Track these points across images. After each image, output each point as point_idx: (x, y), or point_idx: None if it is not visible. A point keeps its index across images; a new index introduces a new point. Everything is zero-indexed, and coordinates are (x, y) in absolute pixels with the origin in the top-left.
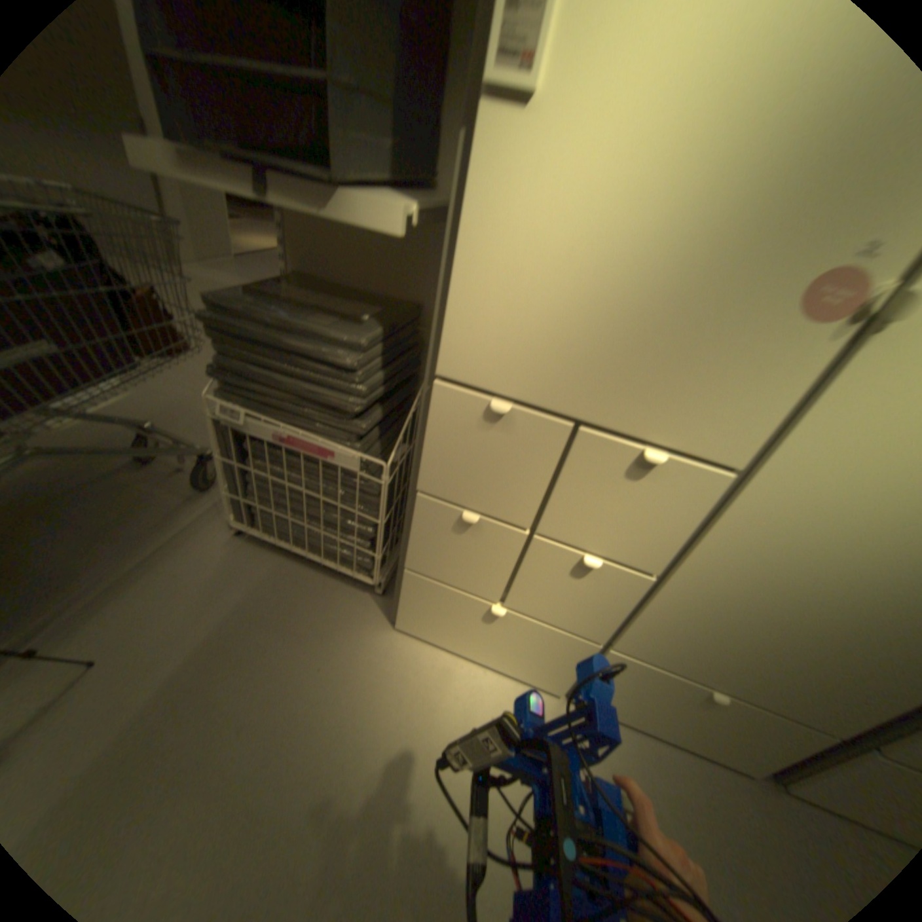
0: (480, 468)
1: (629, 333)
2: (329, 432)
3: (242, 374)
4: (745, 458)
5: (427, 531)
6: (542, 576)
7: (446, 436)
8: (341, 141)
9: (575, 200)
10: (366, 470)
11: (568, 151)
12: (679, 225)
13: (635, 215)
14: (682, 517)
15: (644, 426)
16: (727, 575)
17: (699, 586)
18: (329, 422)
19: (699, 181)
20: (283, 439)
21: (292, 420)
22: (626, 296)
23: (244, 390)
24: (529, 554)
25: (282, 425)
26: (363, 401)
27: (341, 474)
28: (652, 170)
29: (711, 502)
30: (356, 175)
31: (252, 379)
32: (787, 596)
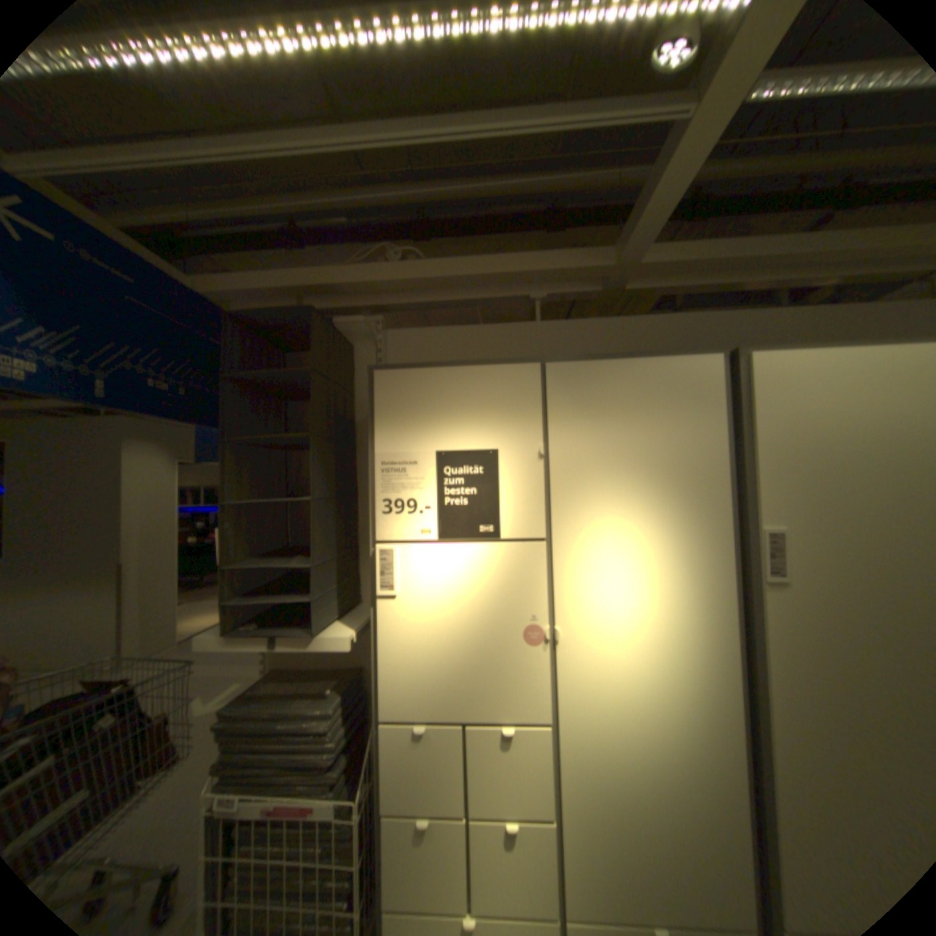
0: (418, 780)
1: (466, 672)
2: (306, 794)
3: (236, 767)
4: (549, 718)
5: (392, 858)
6: (486, 863)
7: (391, 764)
8: (315, 621)
9: (423, 626)
10: (336, 819)
11: (414, 611)
12: (465, 626)
13: (448, 626)
14: (541, 769)
15: (494, 717)
16: (588, 802)
17: (580, 820)
18: (306, 785)
19: (465, 611)
20: (266, 816)
21: (275, 794)
22: (458, 657)
23: (236, 781)
24: (470, 846)
25: (267, 802)
26: (331, 757)
27: (316, 832)
28: (448, 611)
29: (550, 751)
30: (322, 630)
31: (244, 769)
32: (625, 803)
